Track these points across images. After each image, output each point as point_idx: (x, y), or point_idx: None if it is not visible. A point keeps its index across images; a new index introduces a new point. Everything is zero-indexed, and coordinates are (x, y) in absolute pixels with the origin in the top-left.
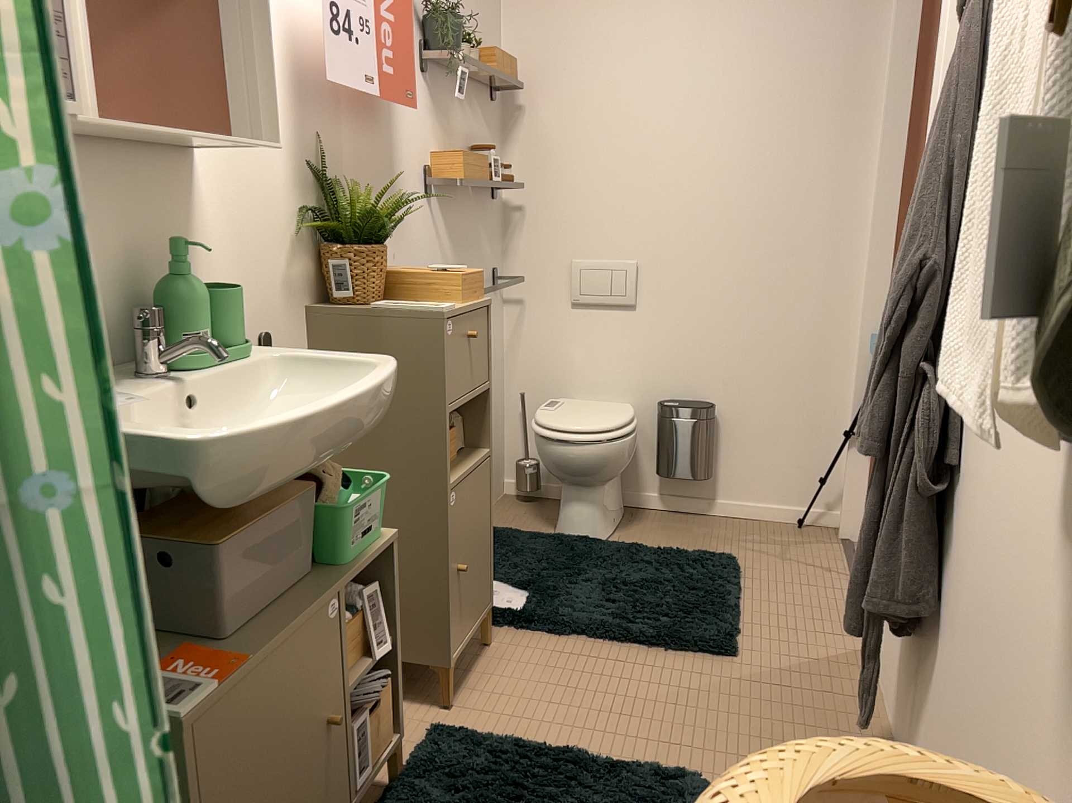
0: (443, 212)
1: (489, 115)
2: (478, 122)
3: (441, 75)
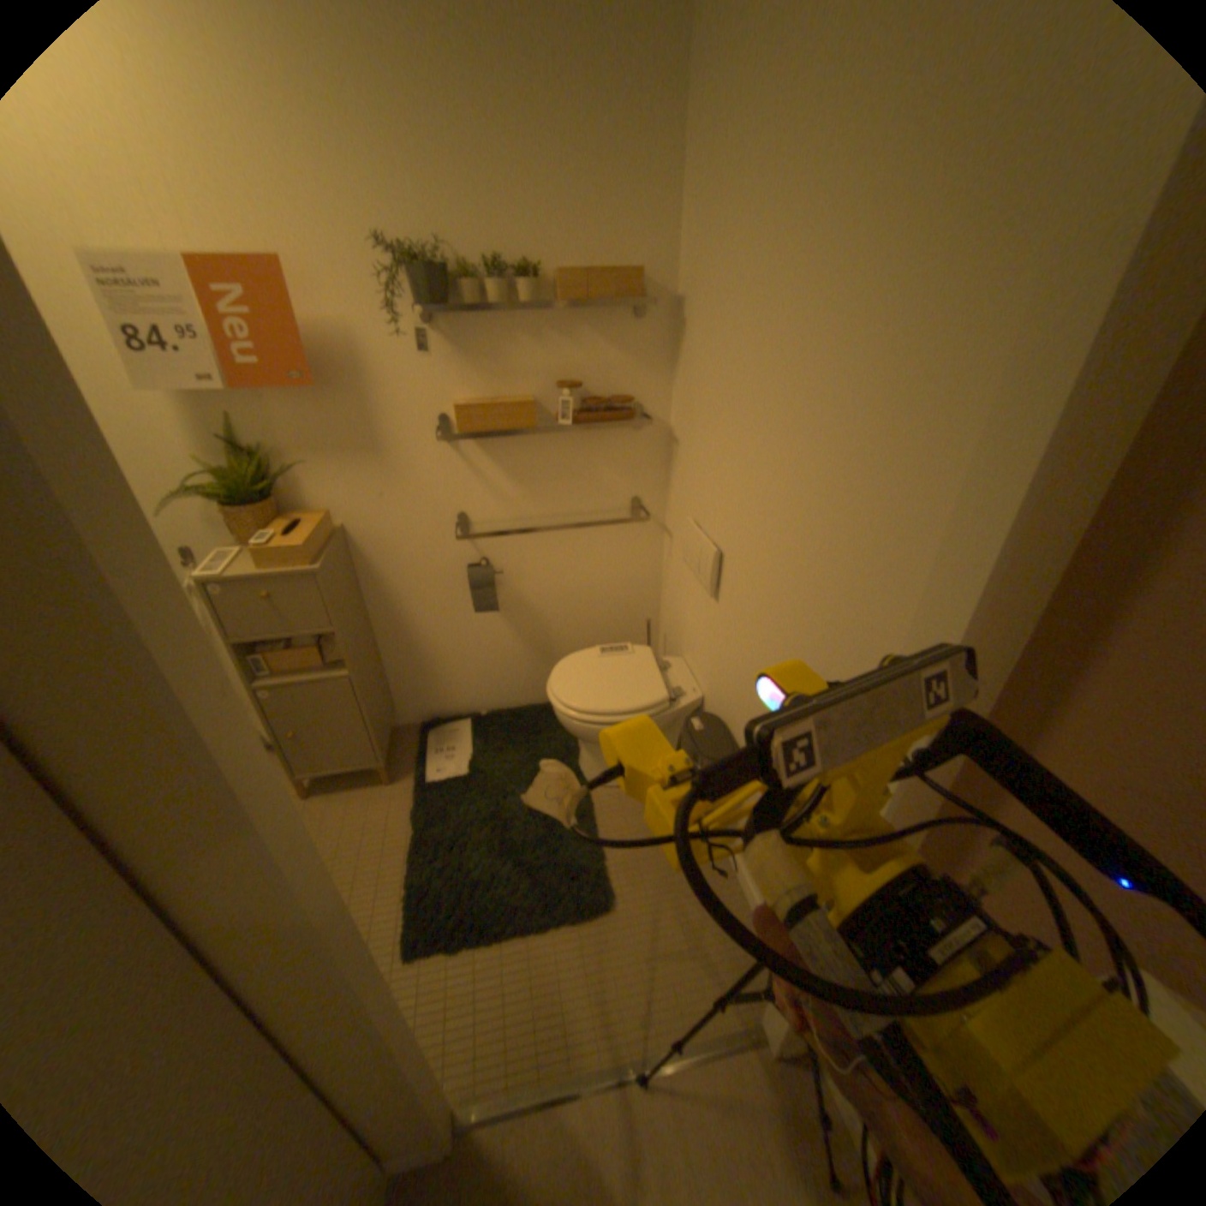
0: (488, 452)
1: (625, 332)
2: (587, 348)
3: (470, 314)
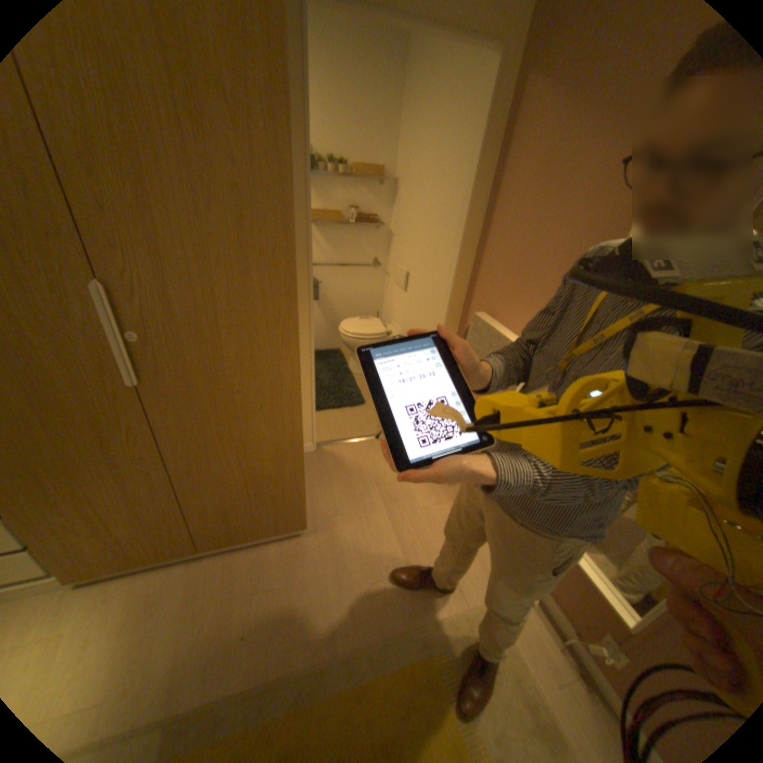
0: (320, 232)
1: (376, 190)
2: (362, 195)
3: (320, 176)
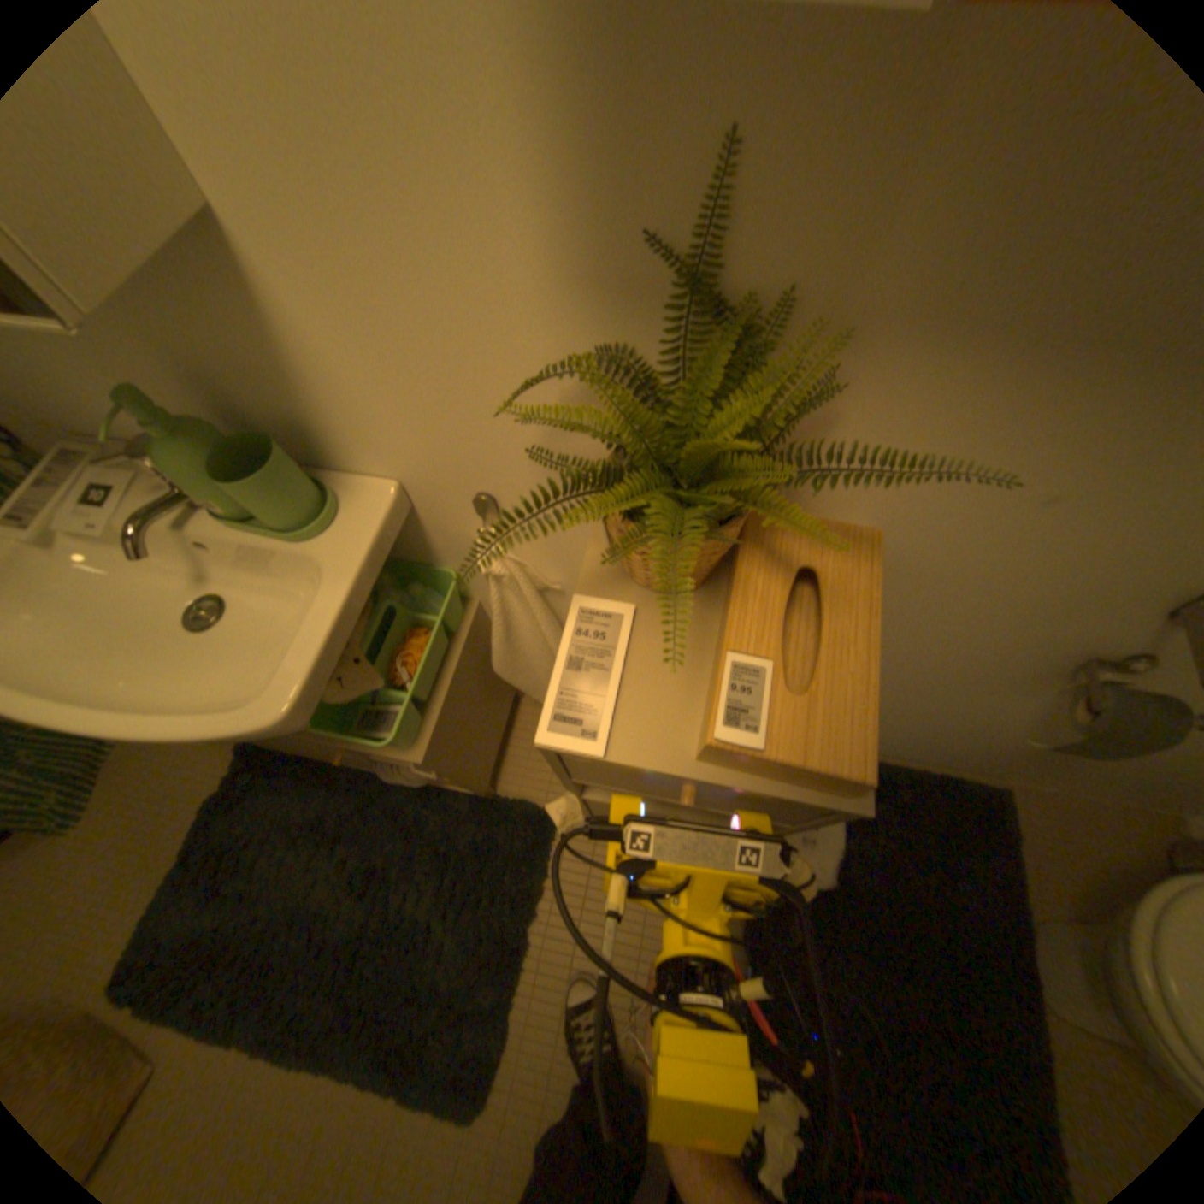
0: None
1: None
2: None
3: None
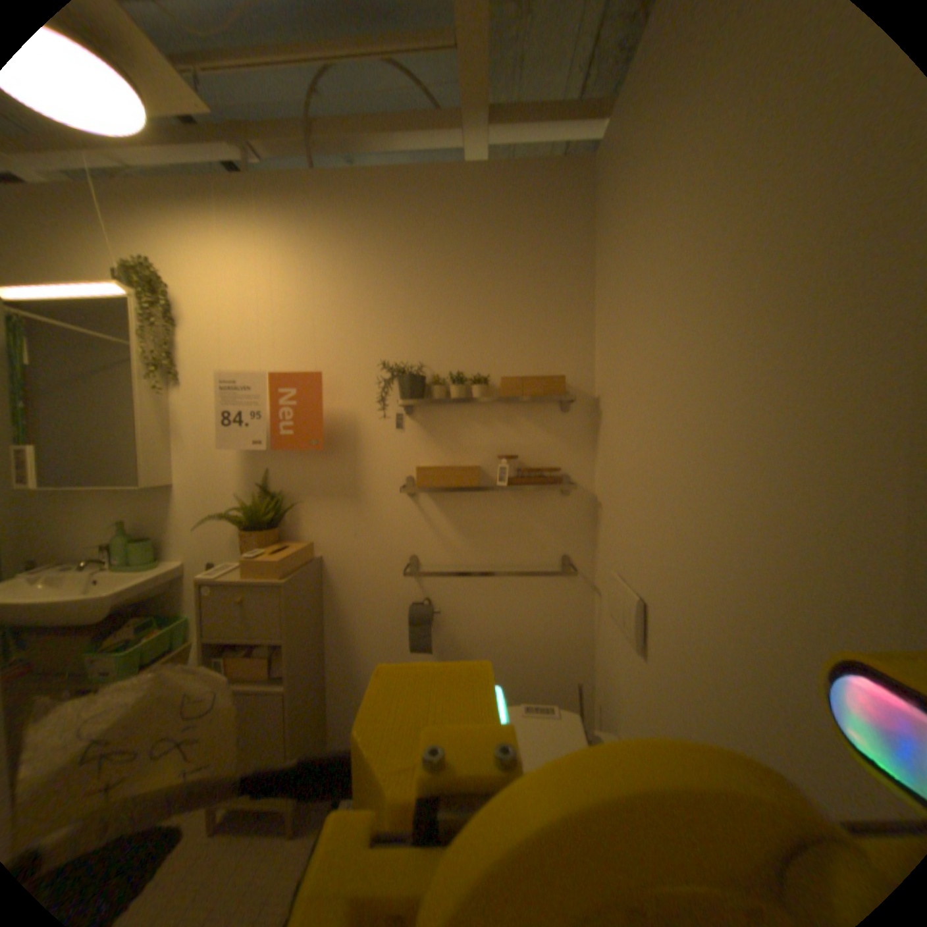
0: (441, 504)
1: (554, 419)
2: (524, 429)
3: (439, 406)
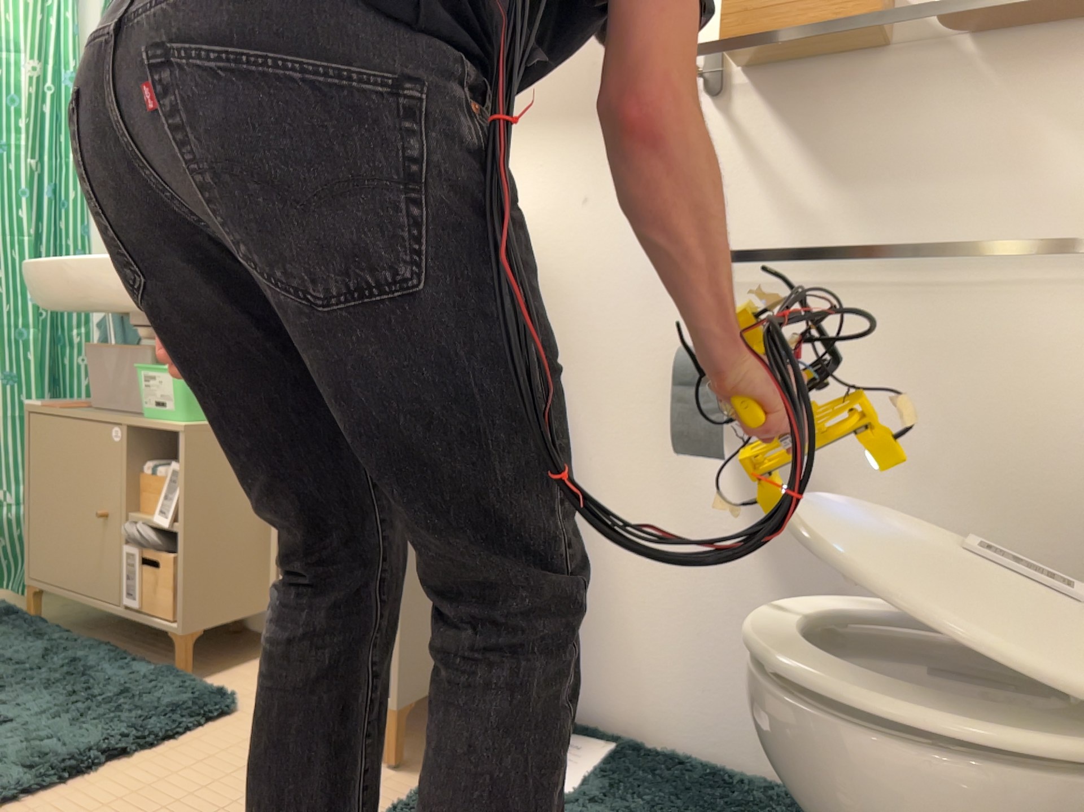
0: (778, 117)
1: None
2: None
3: None
